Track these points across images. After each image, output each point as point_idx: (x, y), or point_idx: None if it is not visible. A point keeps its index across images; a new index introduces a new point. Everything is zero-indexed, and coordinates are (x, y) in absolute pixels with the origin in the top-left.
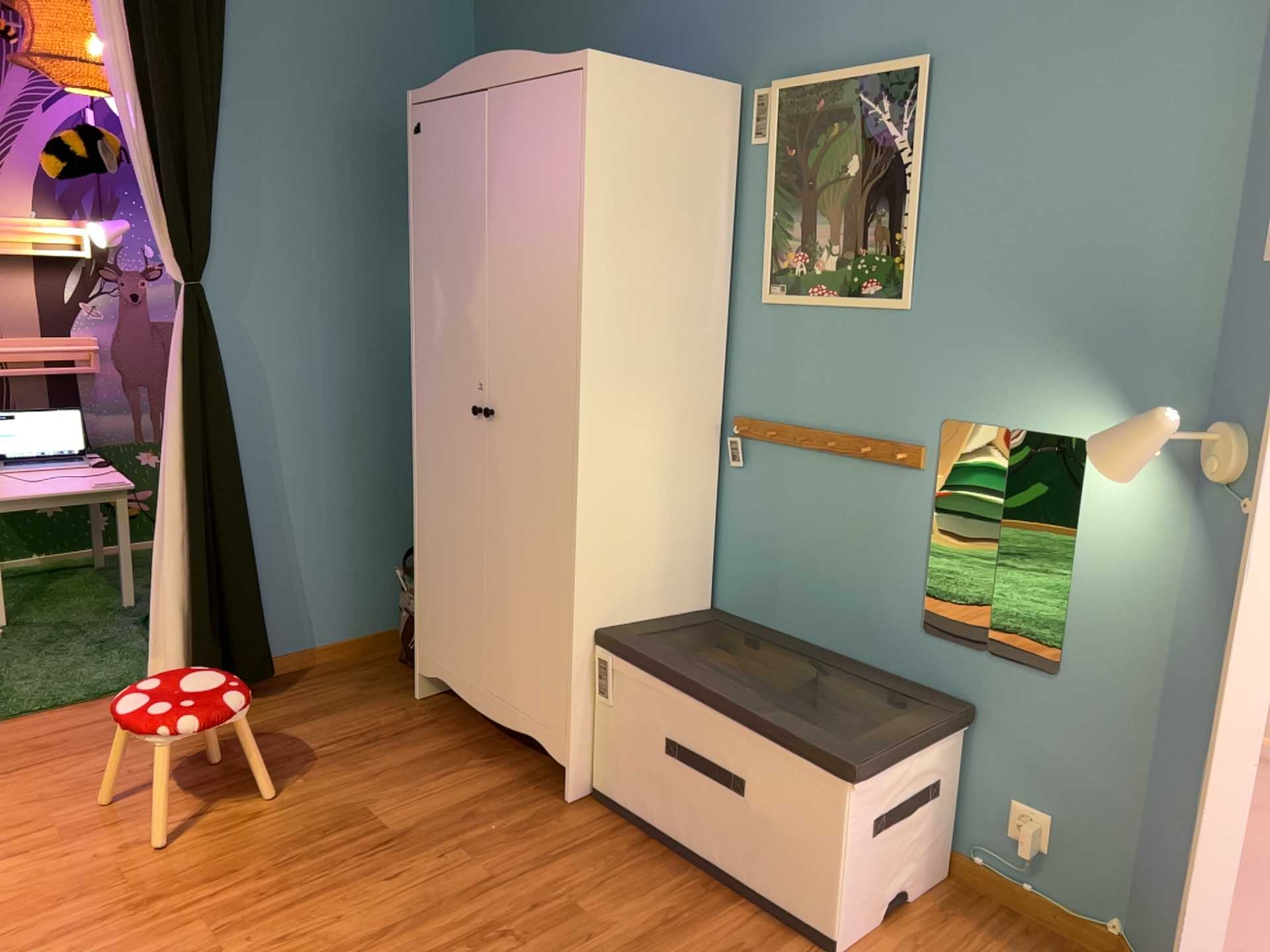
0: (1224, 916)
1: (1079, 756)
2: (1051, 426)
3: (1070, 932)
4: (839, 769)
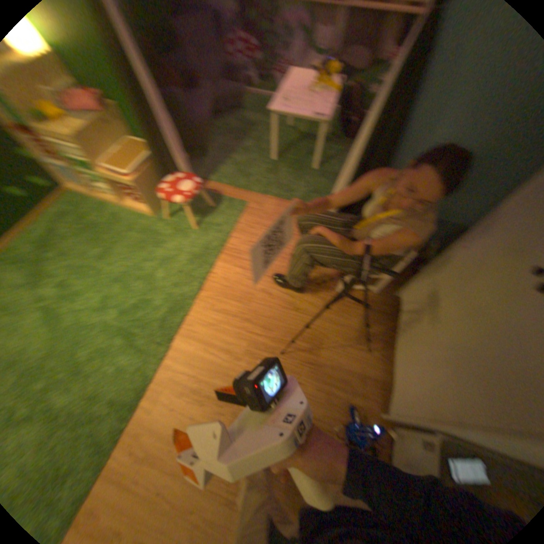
0: None
1: None
2: None
3: None
4: None
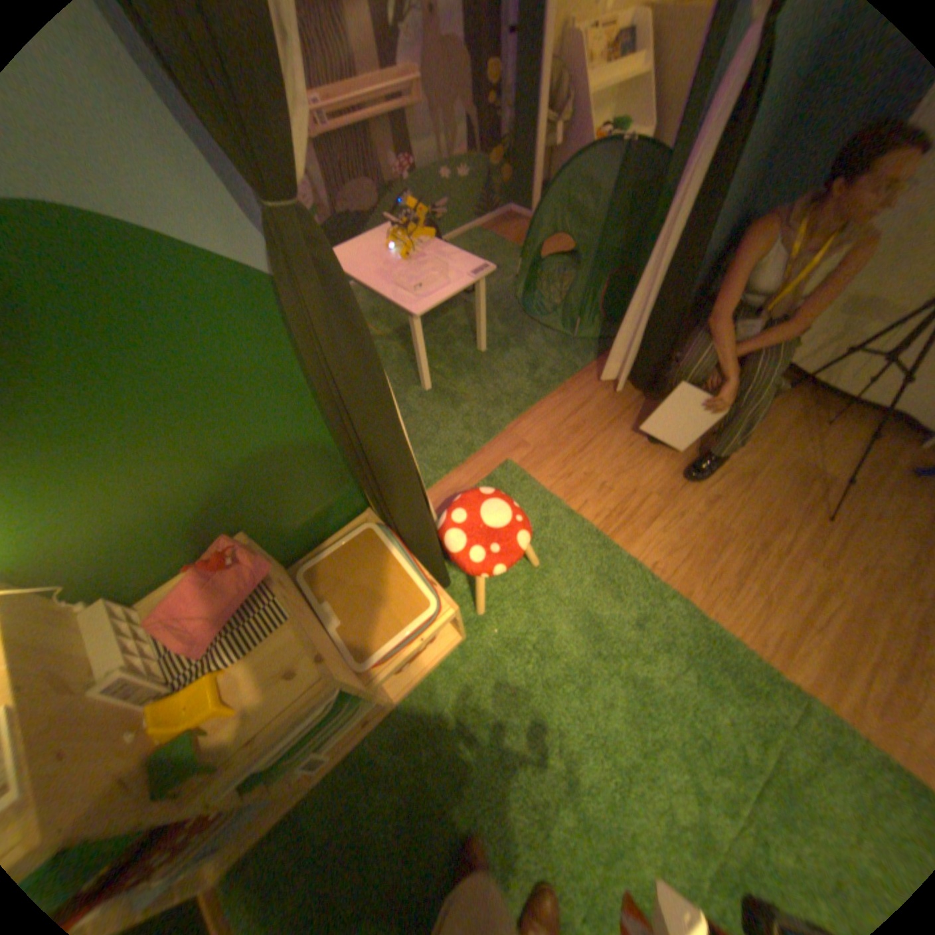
0: None
1: None
2: None
3: None
4: None
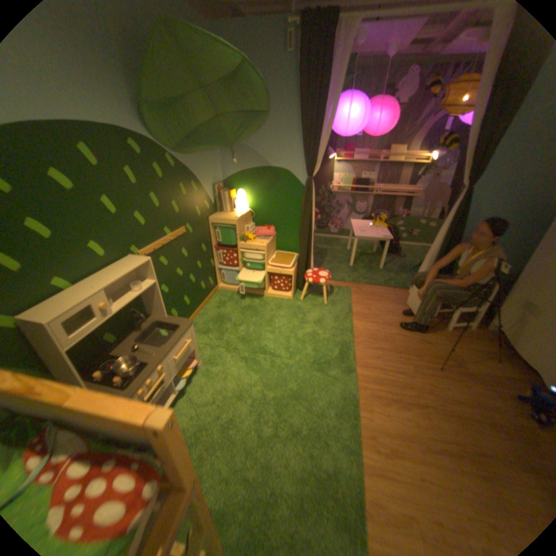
0: None
1: None
2: None
3: None
4: None
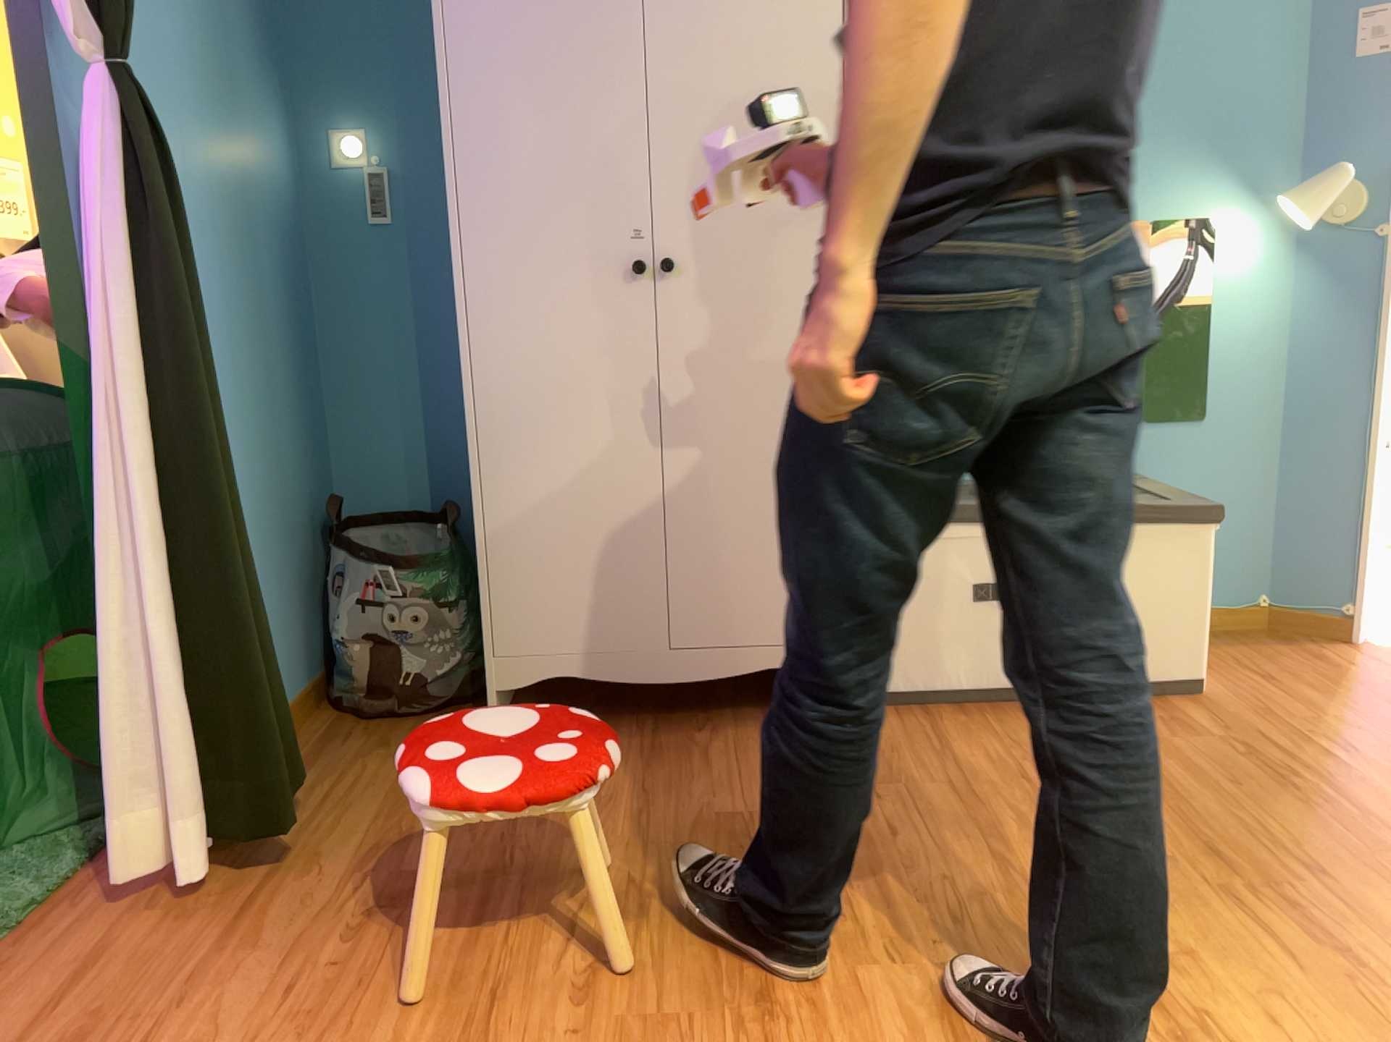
0: (1377, 538)
1: (1226, 481)
2: (1185, 212)
3: (1234, 625)
4: (1206, 516)
